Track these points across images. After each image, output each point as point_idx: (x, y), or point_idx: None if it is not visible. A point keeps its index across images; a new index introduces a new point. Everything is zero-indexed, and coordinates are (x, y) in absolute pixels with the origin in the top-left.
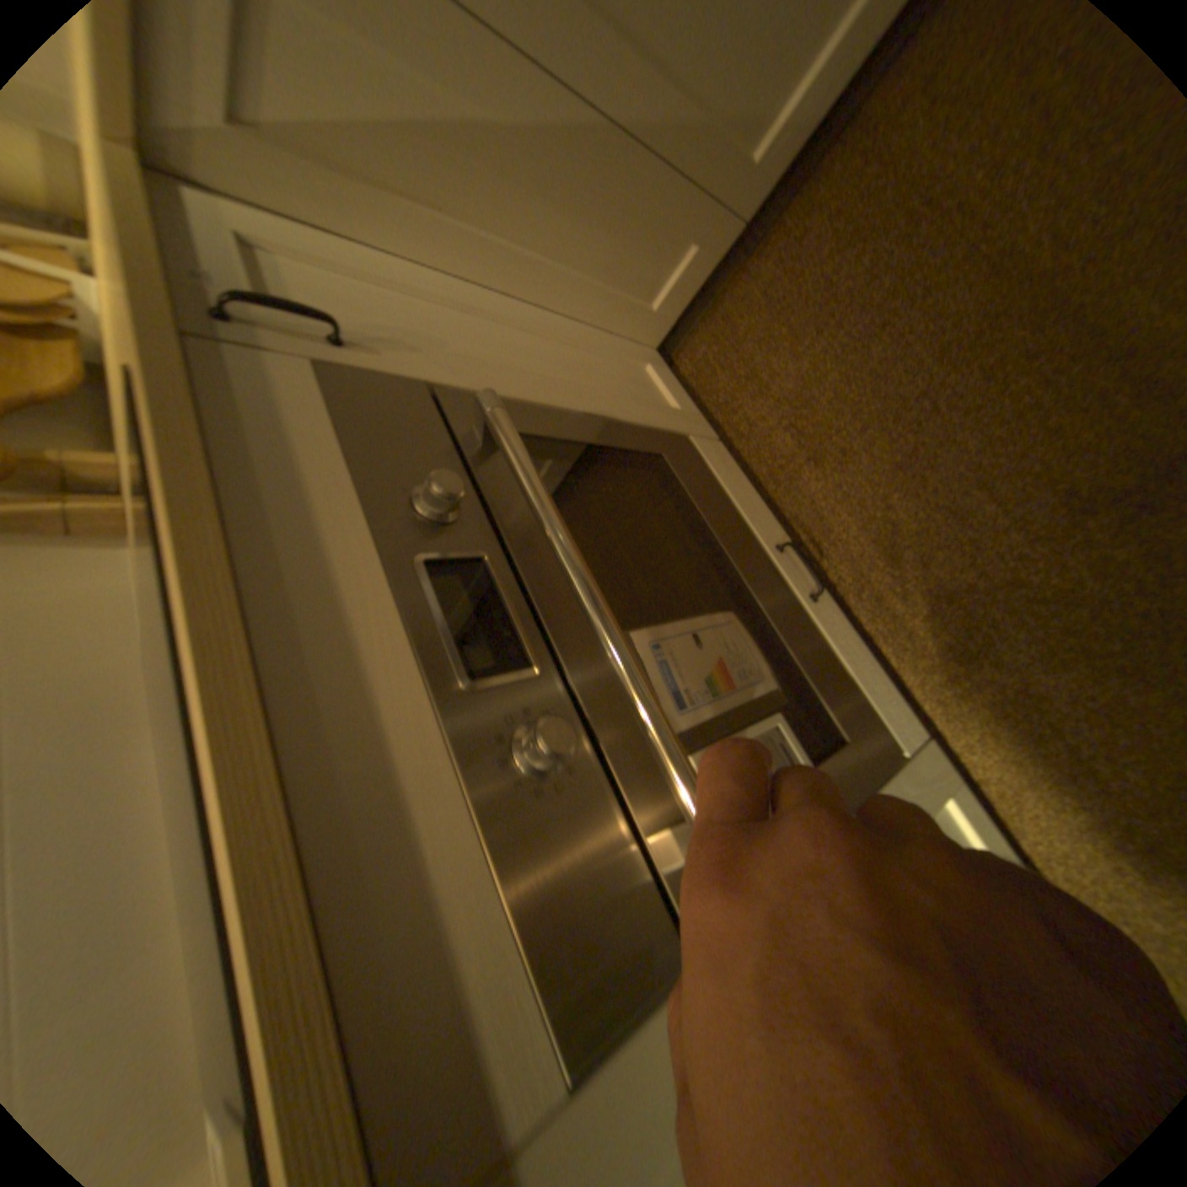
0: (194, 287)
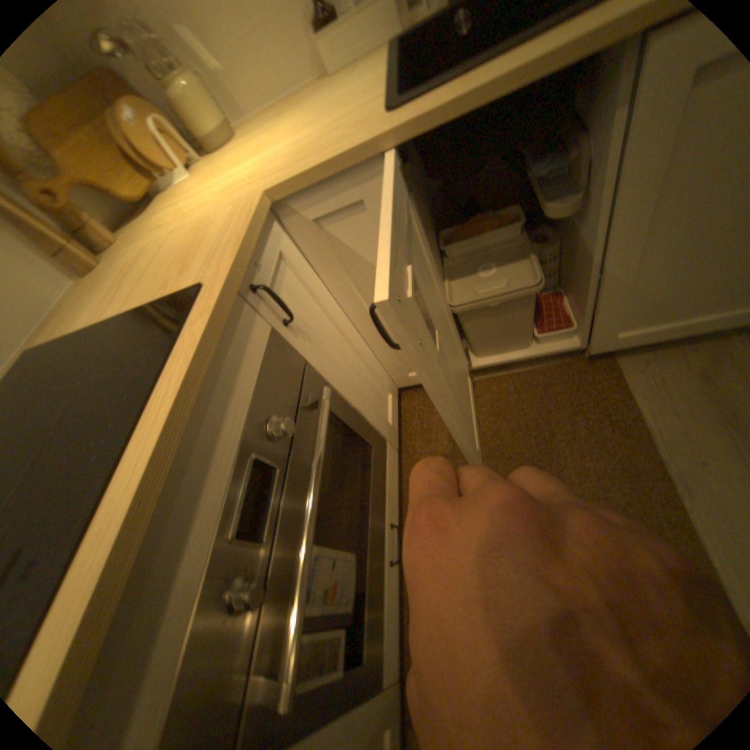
0: (249, 271)
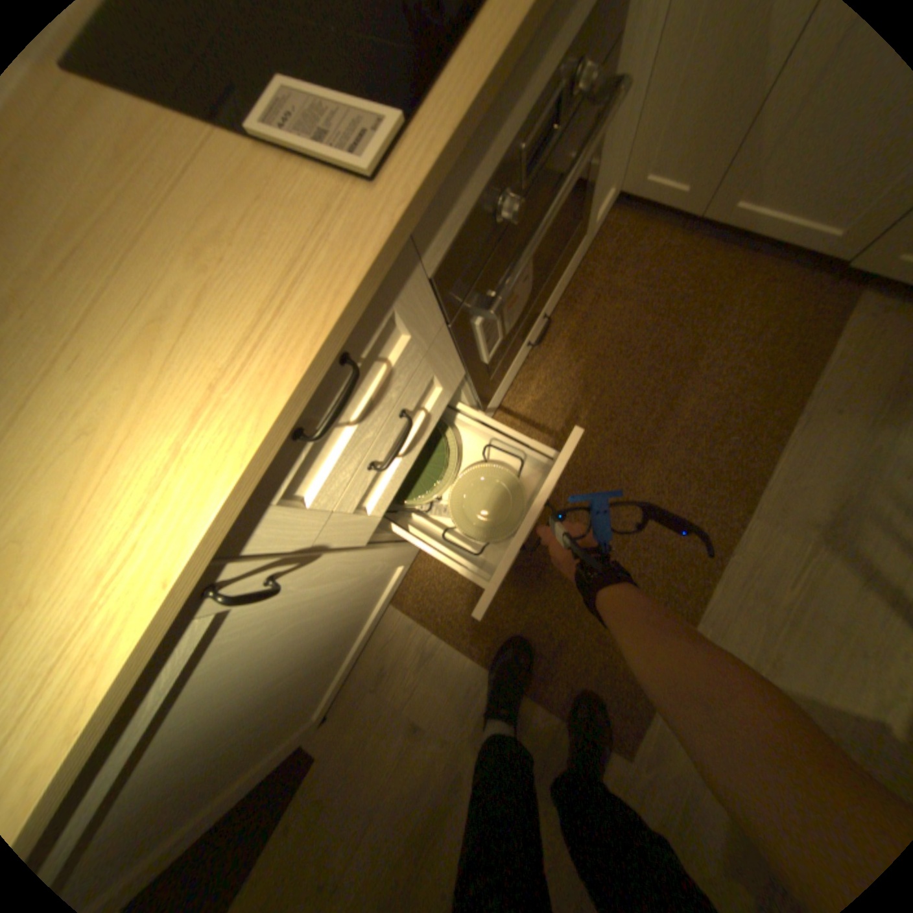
0: None
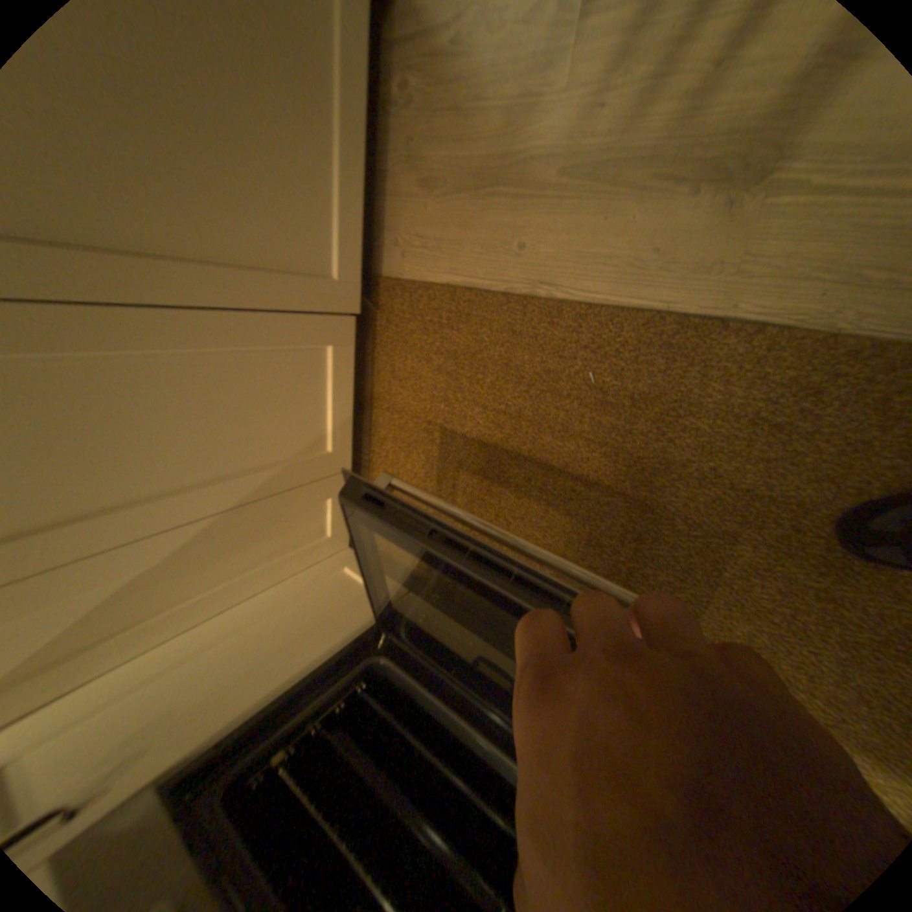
0: None
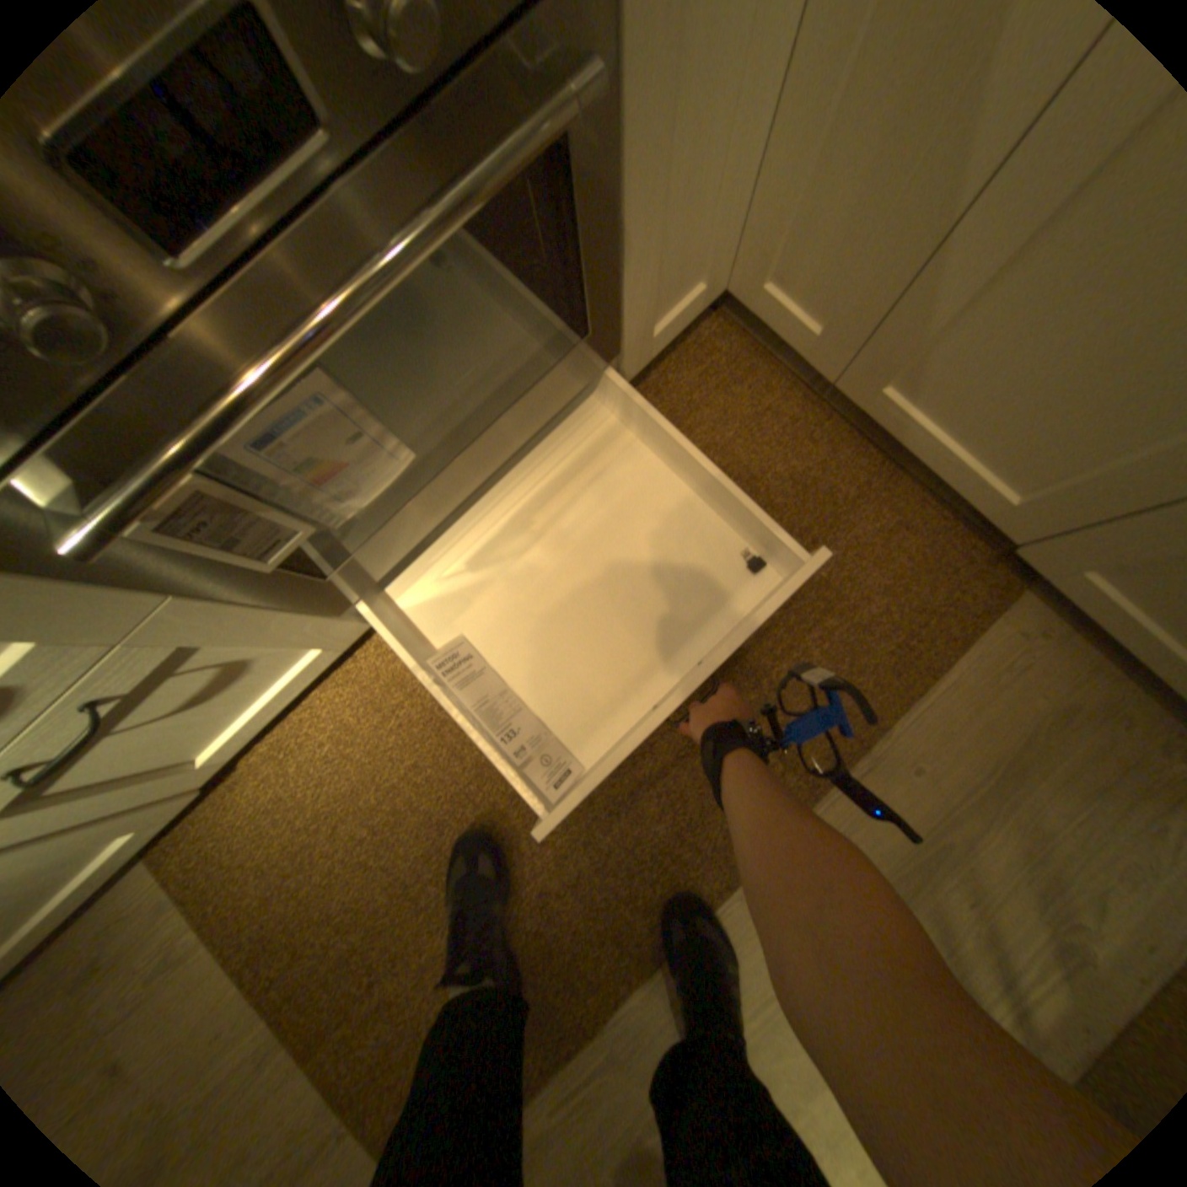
0: None
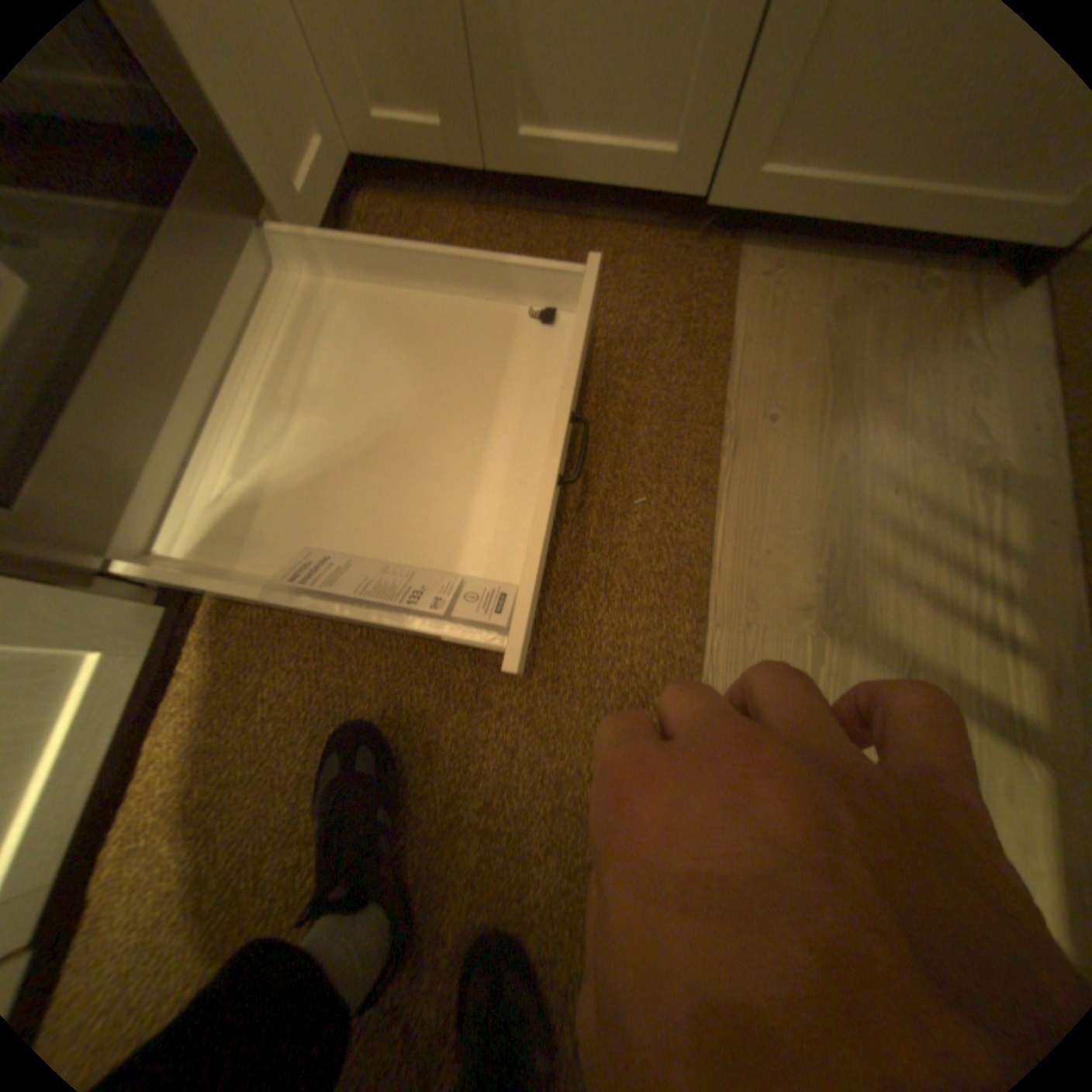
0: None
